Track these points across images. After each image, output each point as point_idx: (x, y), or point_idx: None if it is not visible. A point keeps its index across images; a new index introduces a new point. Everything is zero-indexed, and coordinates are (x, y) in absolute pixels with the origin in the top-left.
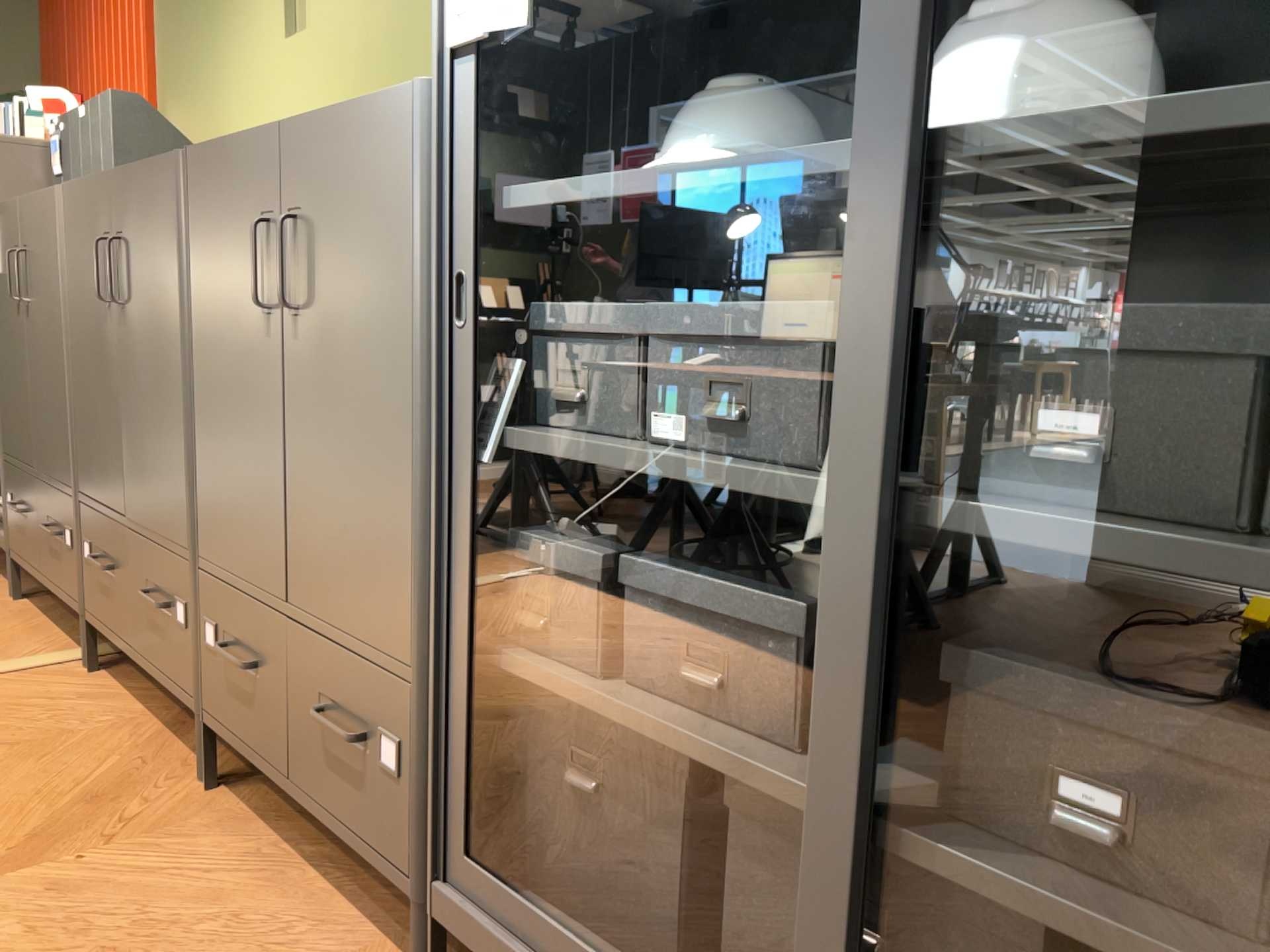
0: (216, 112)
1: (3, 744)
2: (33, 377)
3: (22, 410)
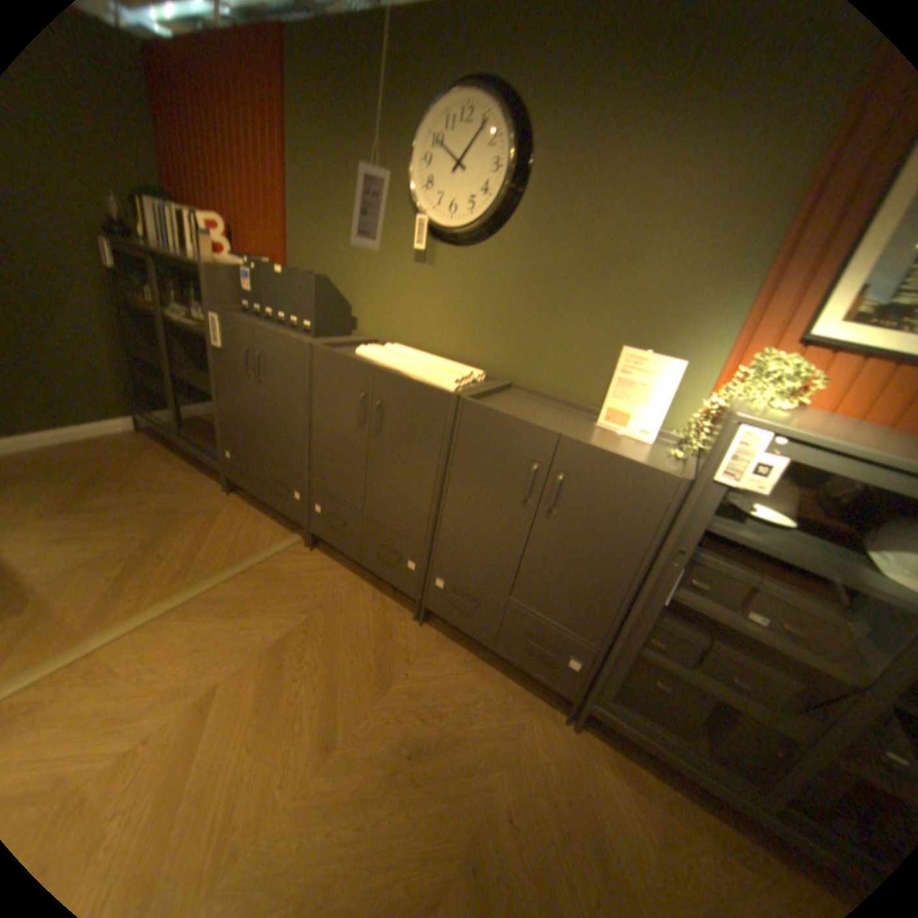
0: (345, 270)
1: (315, 604)
2: (262, 413)
3: (246, 421)
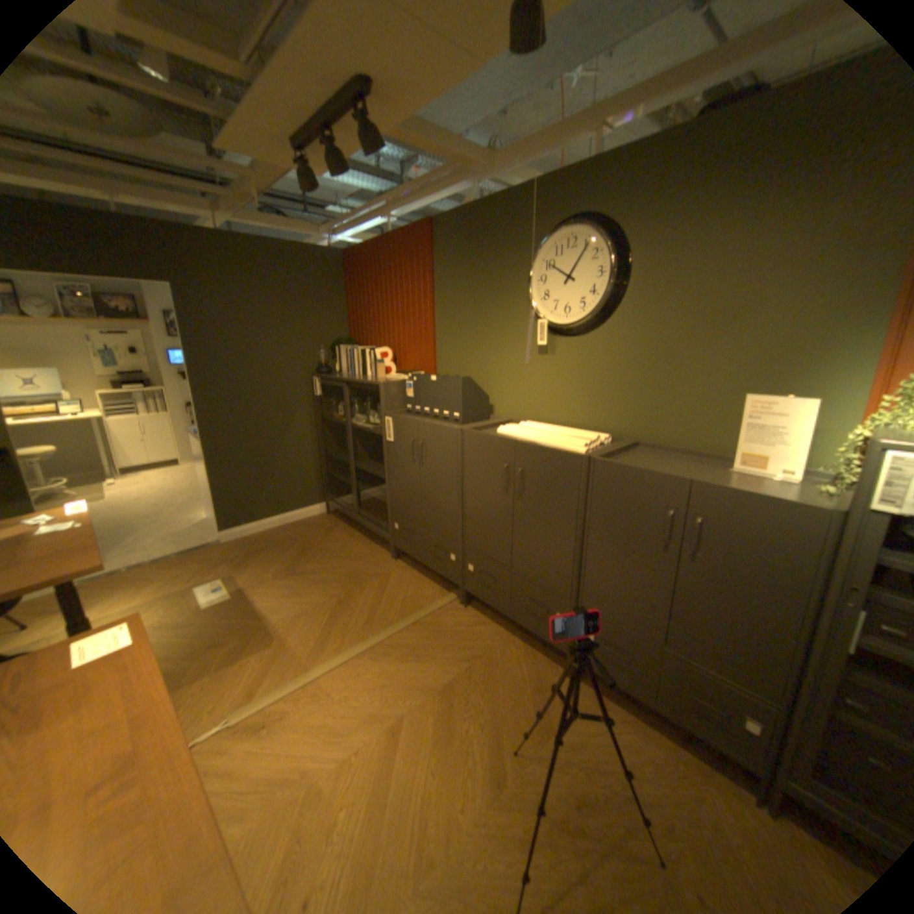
0: (482, 371)
1: (475, 656)
2: (425, 490)
3: (412, 498)
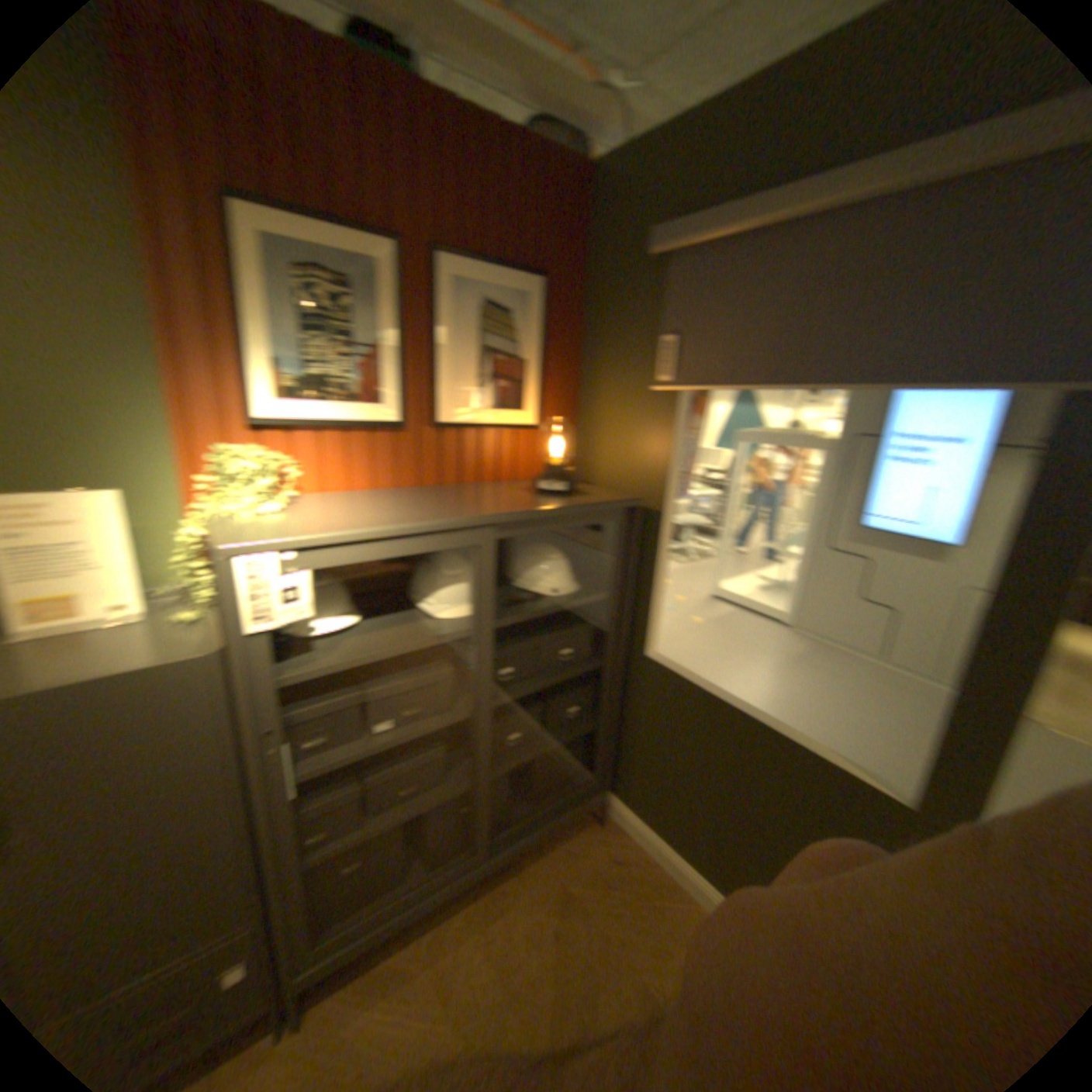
0: None
1: None
2: None
3: None
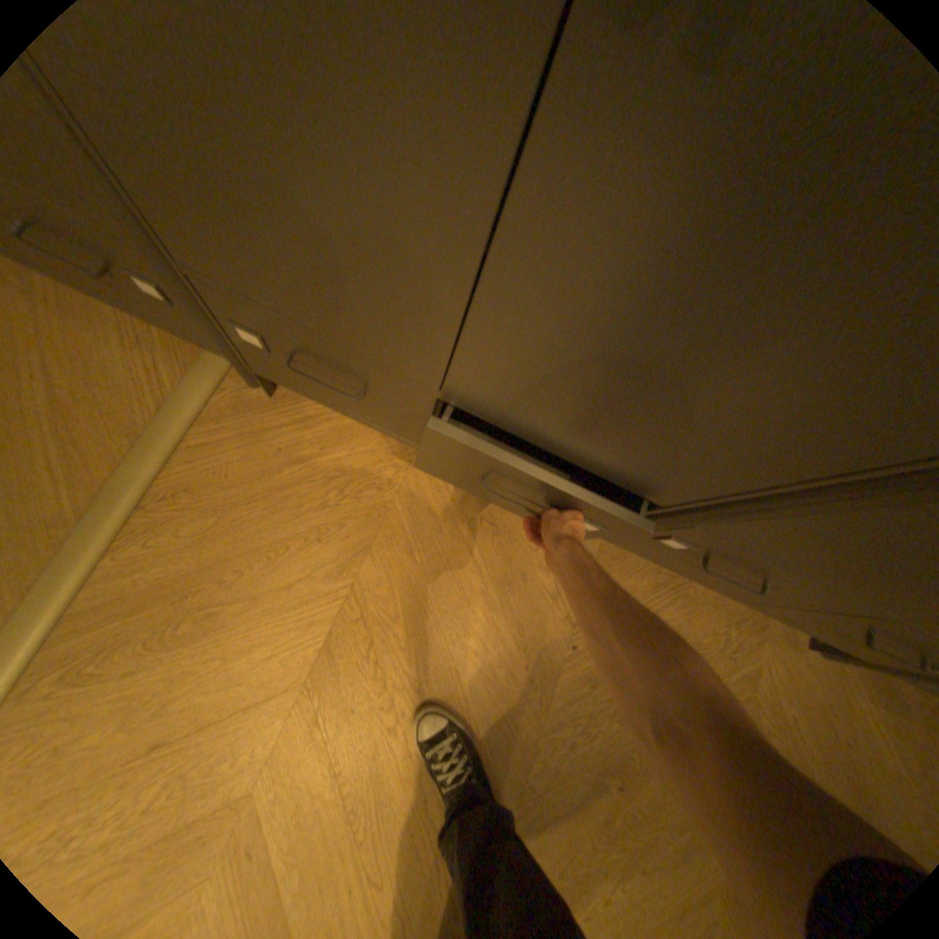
0: None
1: (350, 550)
2: None
3: None
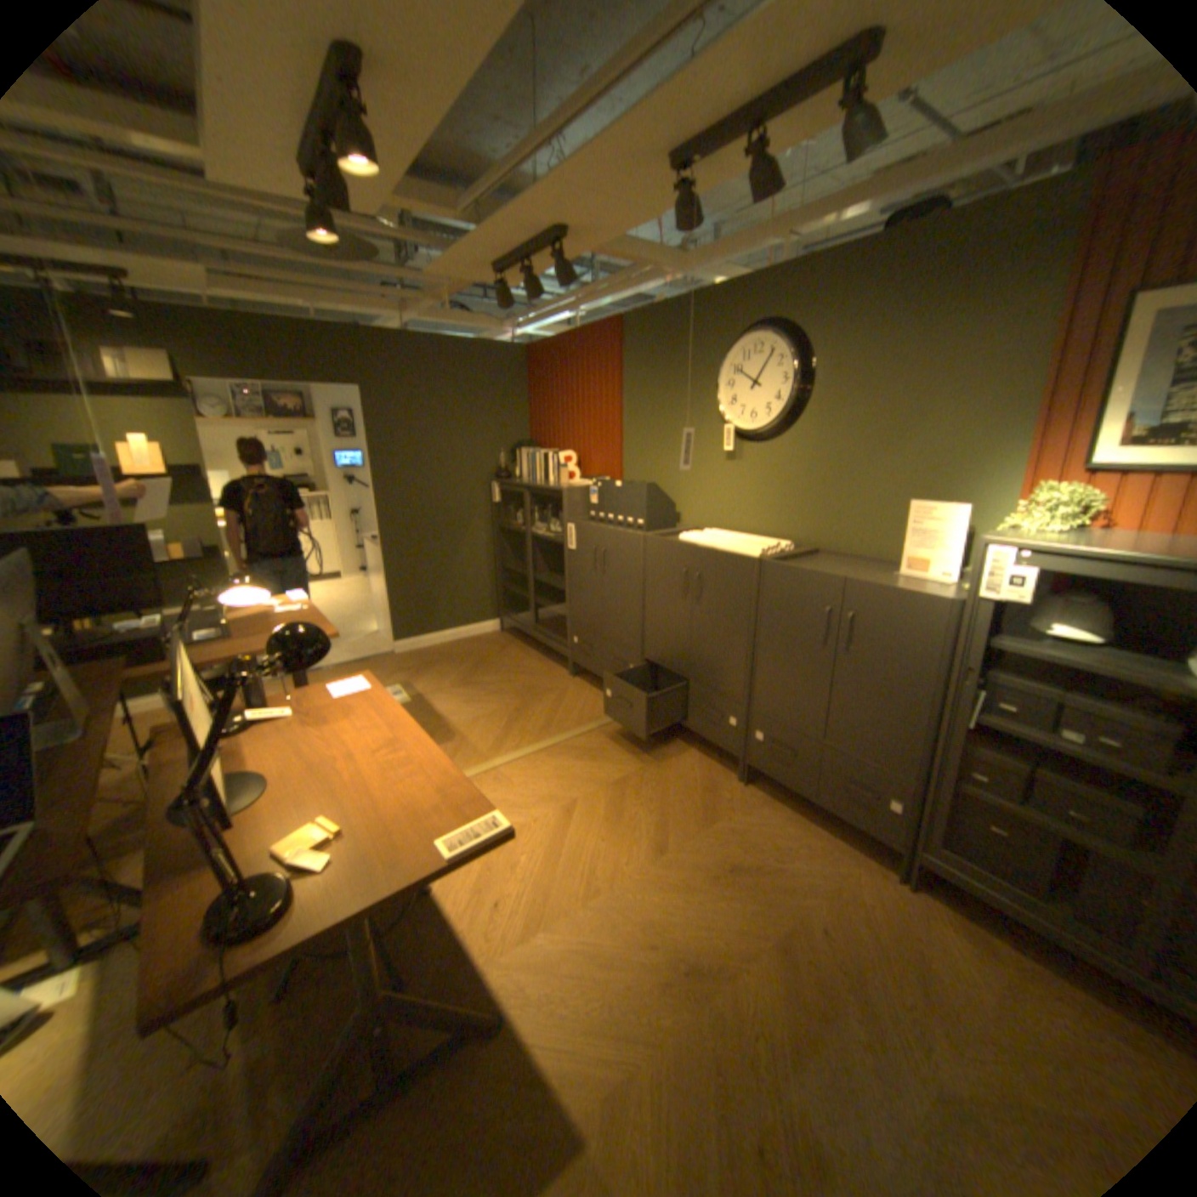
0: (669, 477)
1: (649, 760)
2: (605, 599)
3: (592, 608)
